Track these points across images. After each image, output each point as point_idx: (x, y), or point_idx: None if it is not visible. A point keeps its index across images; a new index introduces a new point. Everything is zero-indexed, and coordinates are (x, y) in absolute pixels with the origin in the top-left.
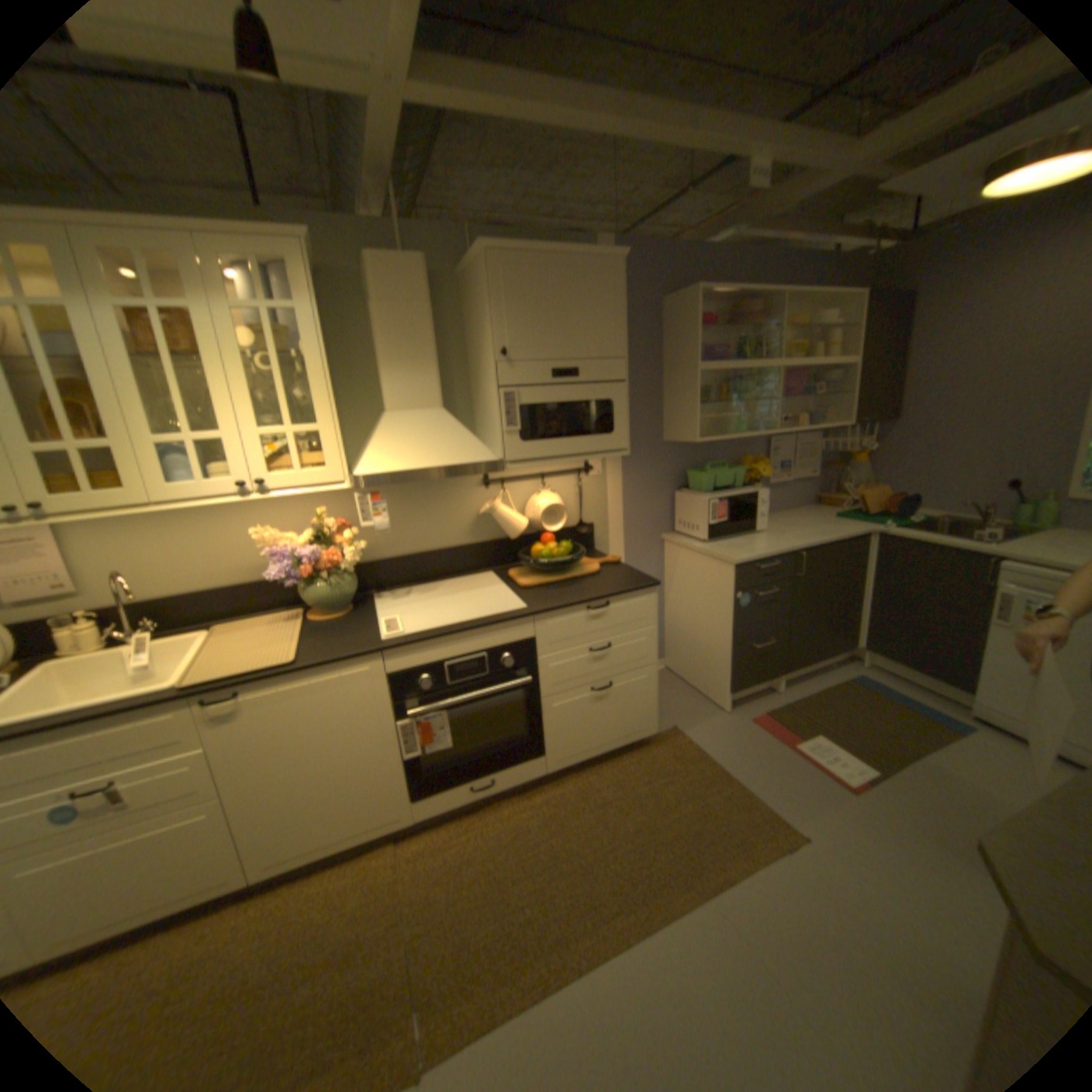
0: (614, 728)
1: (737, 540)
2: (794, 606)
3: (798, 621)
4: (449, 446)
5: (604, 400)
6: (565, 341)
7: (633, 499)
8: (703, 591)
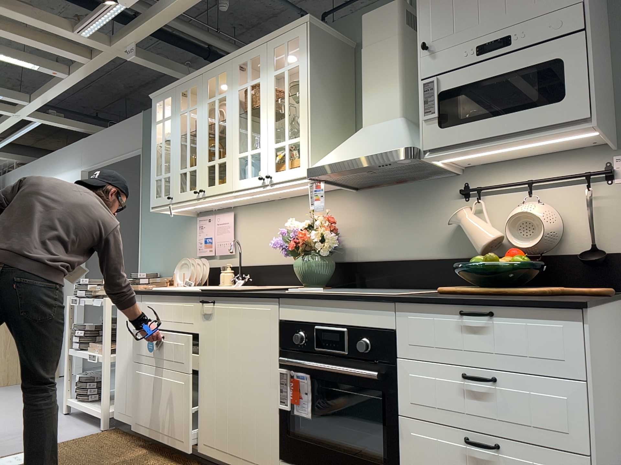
0: None
1: None
2: None
3: None
4: (379, 141)
5: (546, 61)
6: (491, 13)
7: None
8: None
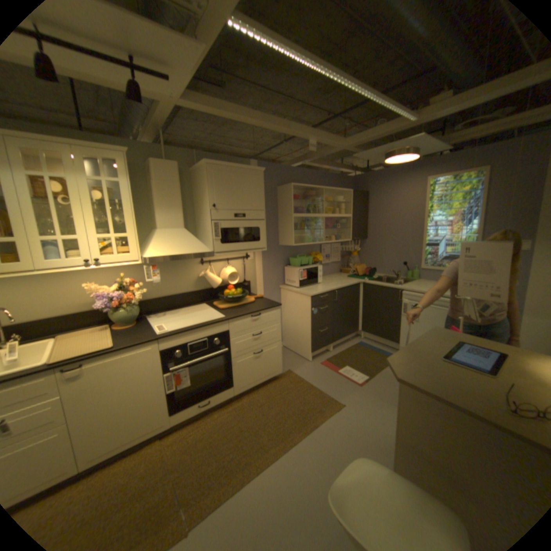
0: (263, 371)
1: (310, 286)
2: (334, 313)
3: (335, 320)
4: (188, 245)
5: (256, 227)
6: (239, 202)
7: (267, 270)
8: (298, 308)
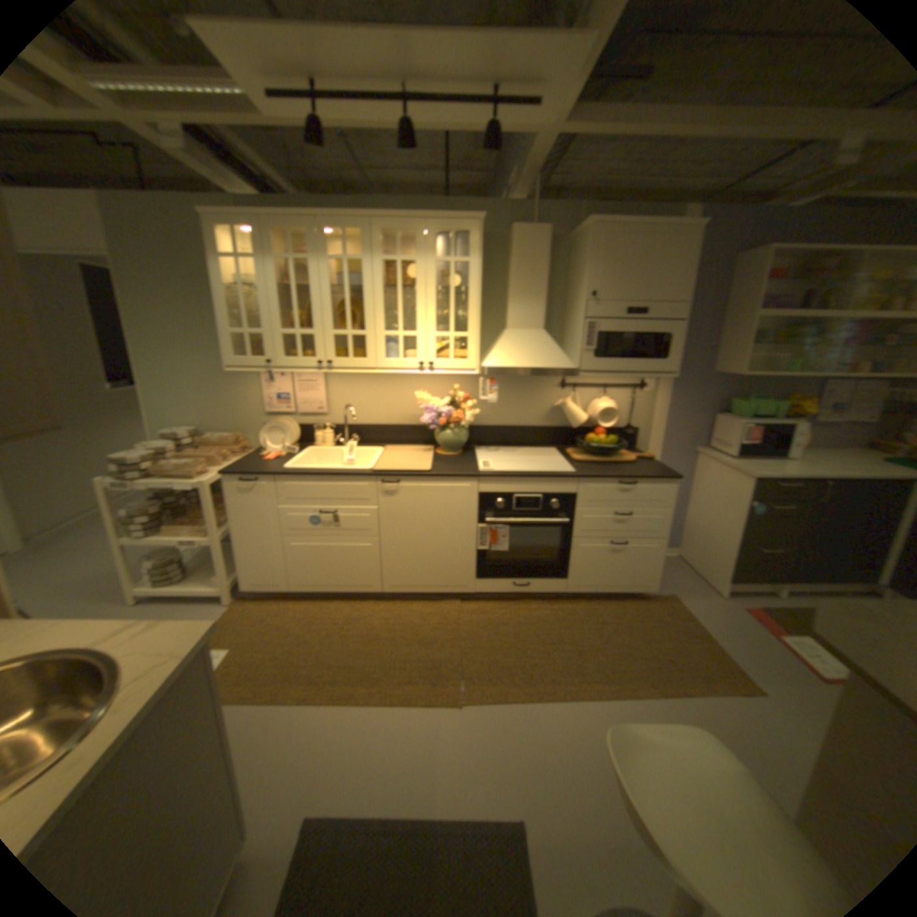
0: (622, 576)
1: (766, 461)
2: (811, 526)
3: (812, 541)
4: (542, 355)
5: (664, 333)
6: (641, 287)
7: (677, 414)
8: (723, 496)
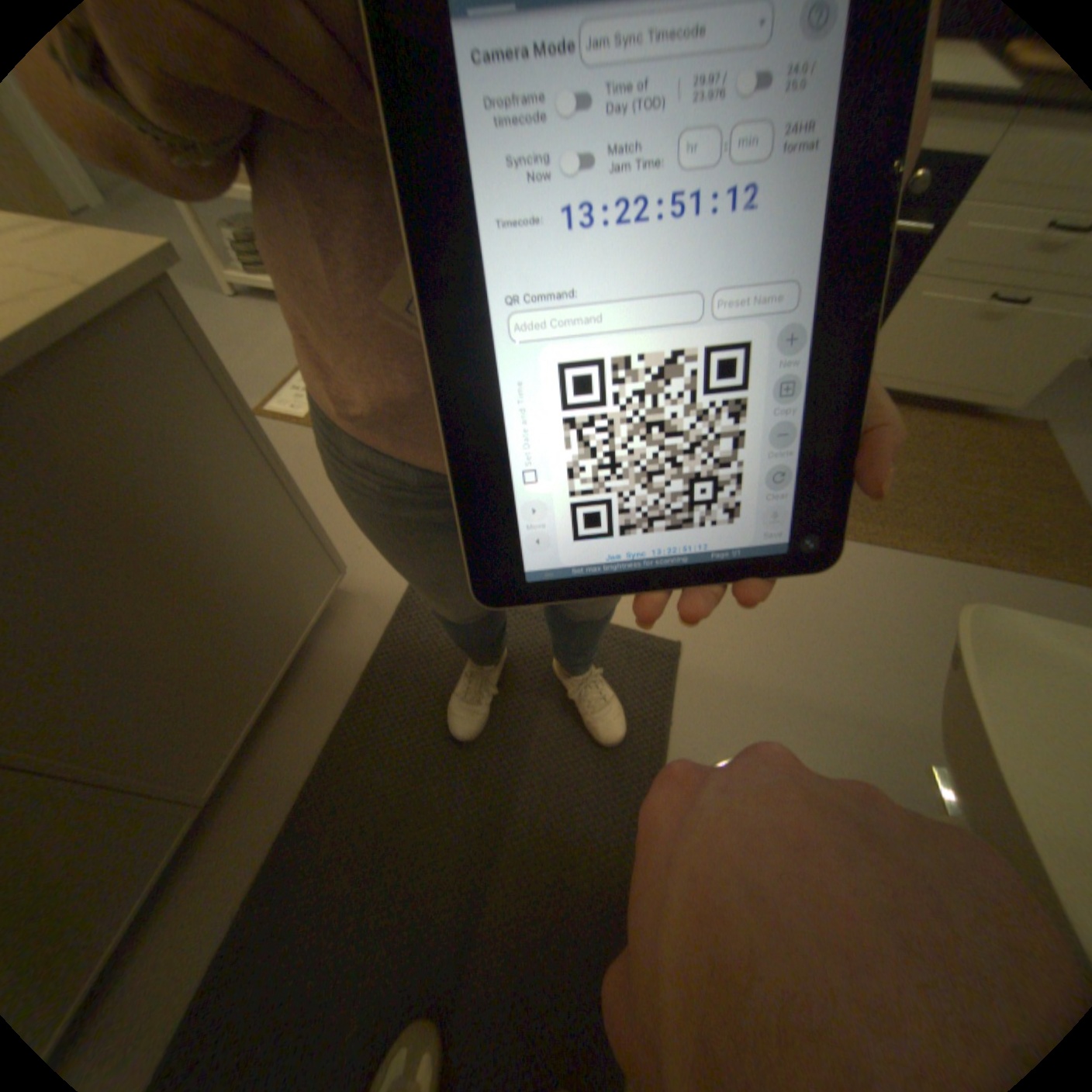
0: (974, 366)
1: None
2: None
3: None
4: None
5: None
6: None
7: None
8: None
